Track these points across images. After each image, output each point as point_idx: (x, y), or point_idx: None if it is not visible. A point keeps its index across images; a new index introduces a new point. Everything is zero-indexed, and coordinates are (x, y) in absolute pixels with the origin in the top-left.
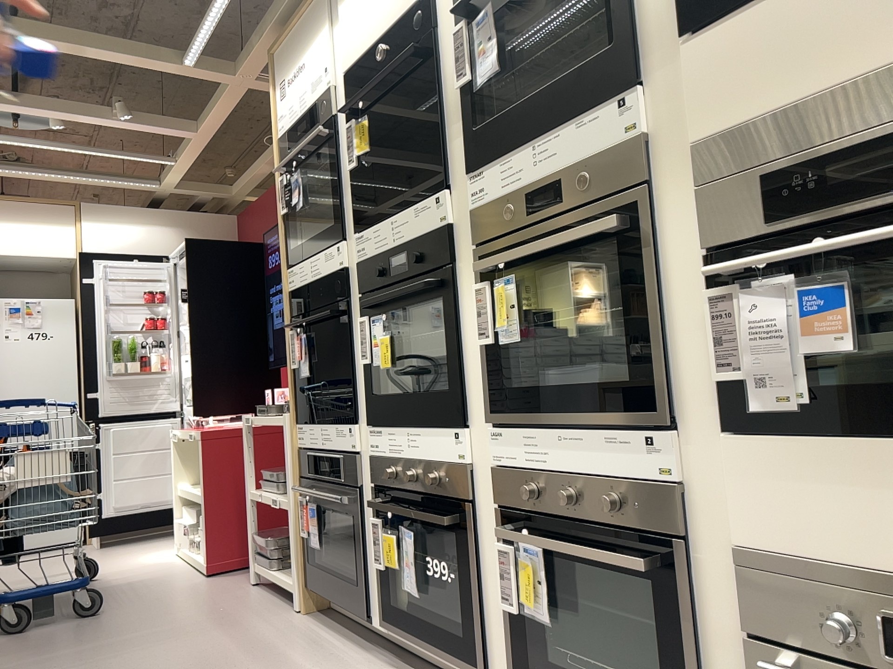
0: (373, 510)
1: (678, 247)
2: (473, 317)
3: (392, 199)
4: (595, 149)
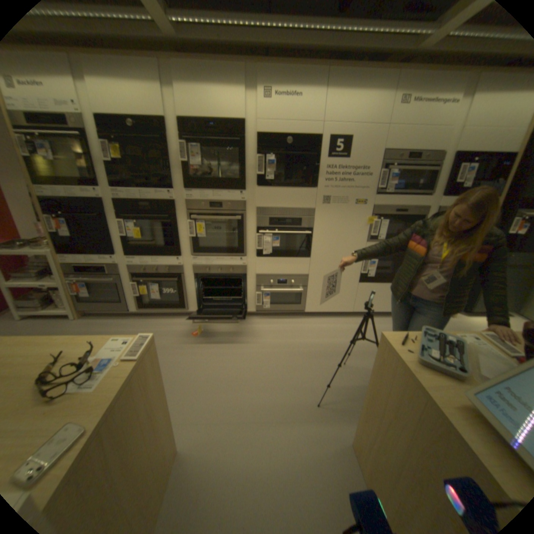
0: (128, 281)
1: (250, 225)
2: (184, 229)
3: (136, 182)
4: (233, 200)
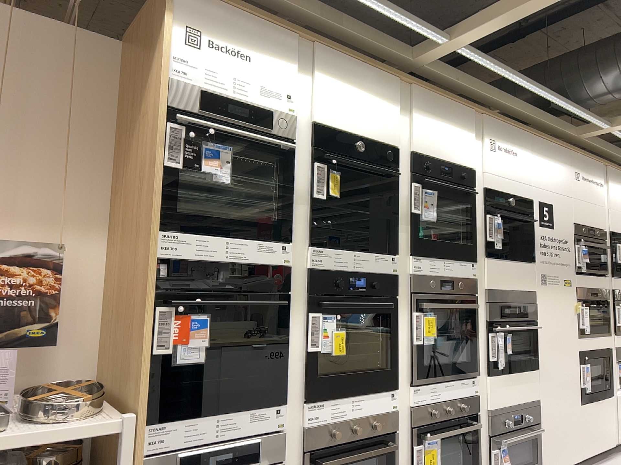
0: None
1: (479, 317)
2: (404, 328)
3: (348, 238)
4: (465, 276)
